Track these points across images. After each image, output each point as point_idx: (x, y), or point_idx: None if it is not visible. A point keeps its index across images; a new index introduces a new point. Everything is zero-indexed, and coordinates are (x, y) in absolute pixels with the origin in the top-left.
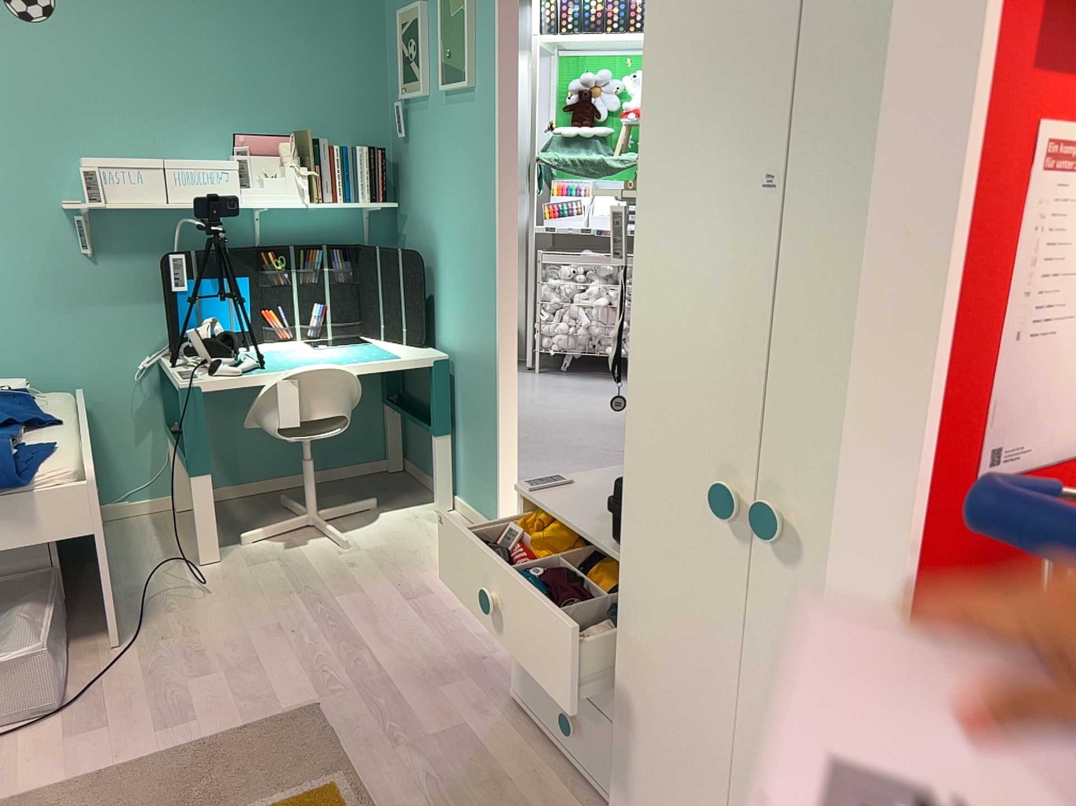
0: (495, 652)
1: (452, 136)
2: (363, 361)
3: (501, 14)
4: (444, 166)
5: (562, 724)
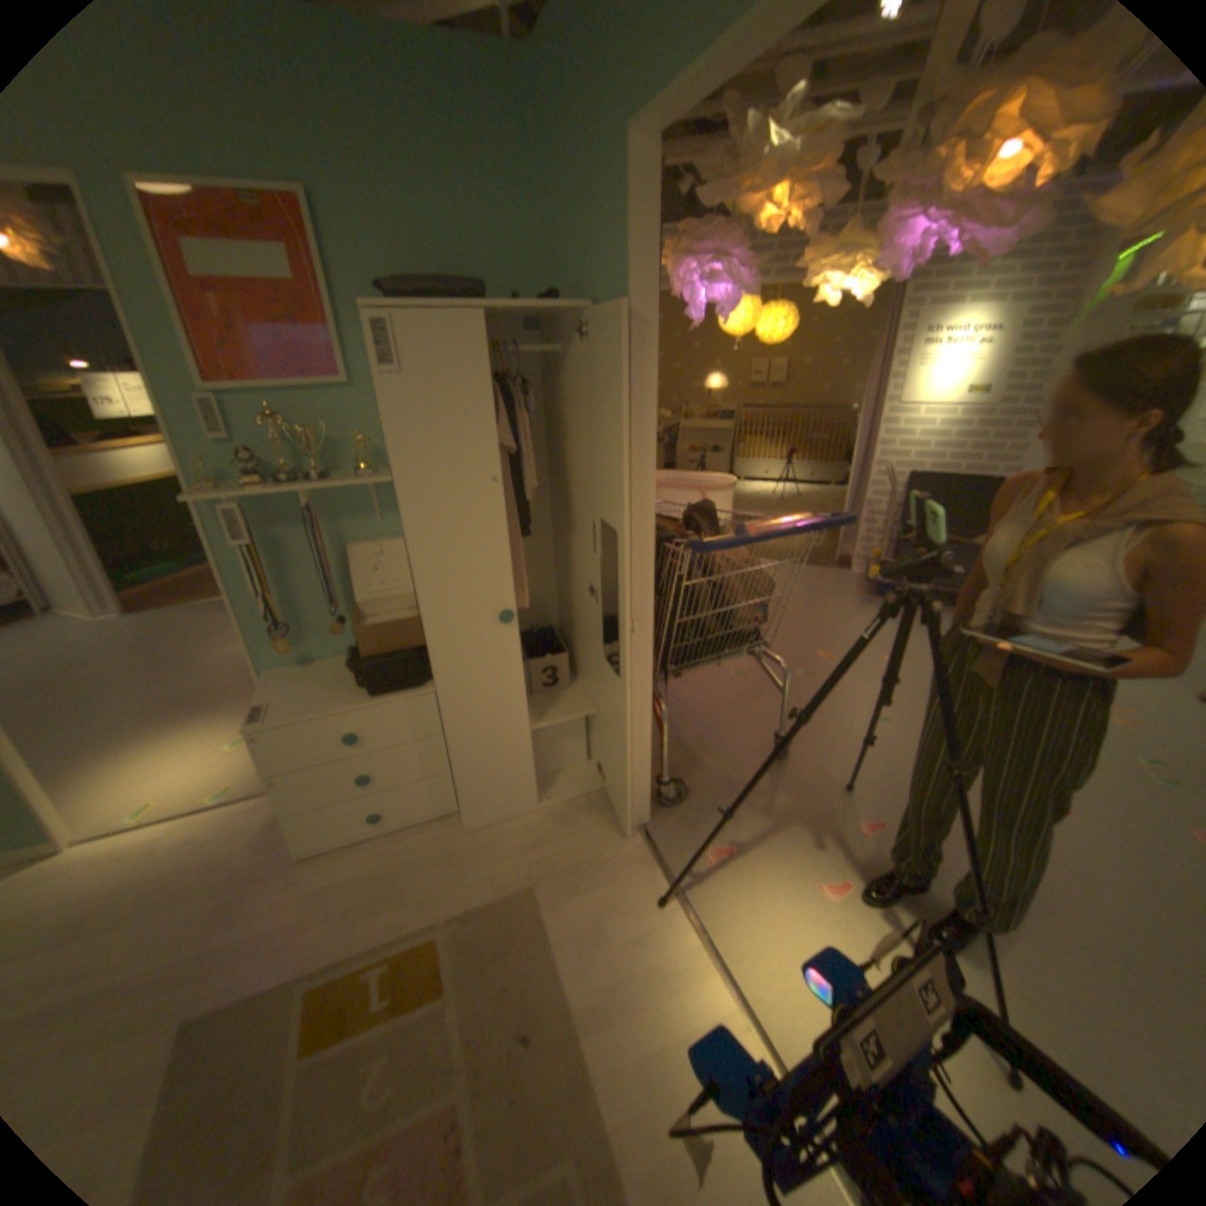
0: (229, 869)
1: None
2: None
3: None
4: None
5: (369, 820)
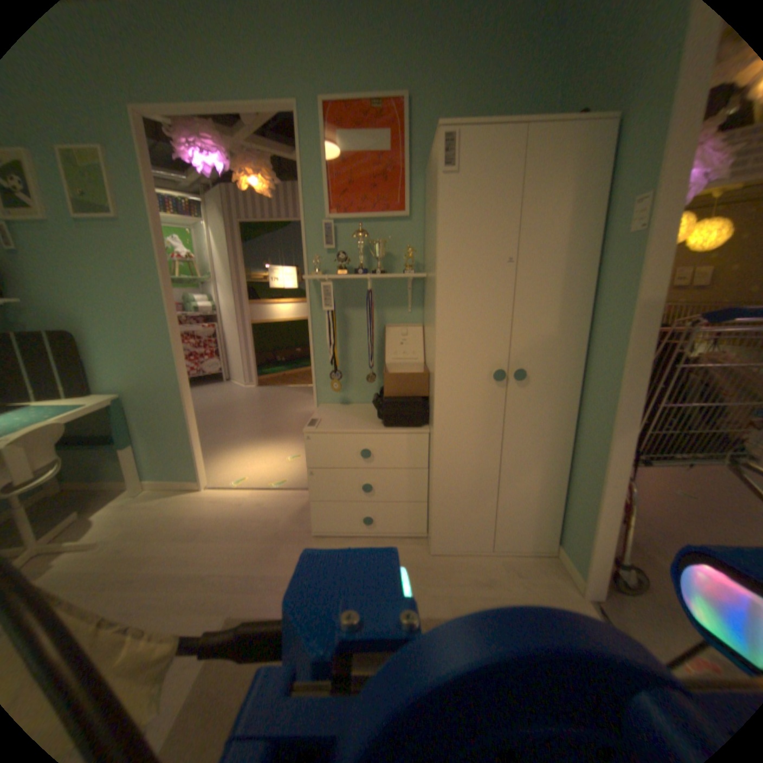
0: (275, 528)
1: (93, 251)
2: (59, 415)
3: (145, 175)
4: (83, 271)
5: (365, 522)
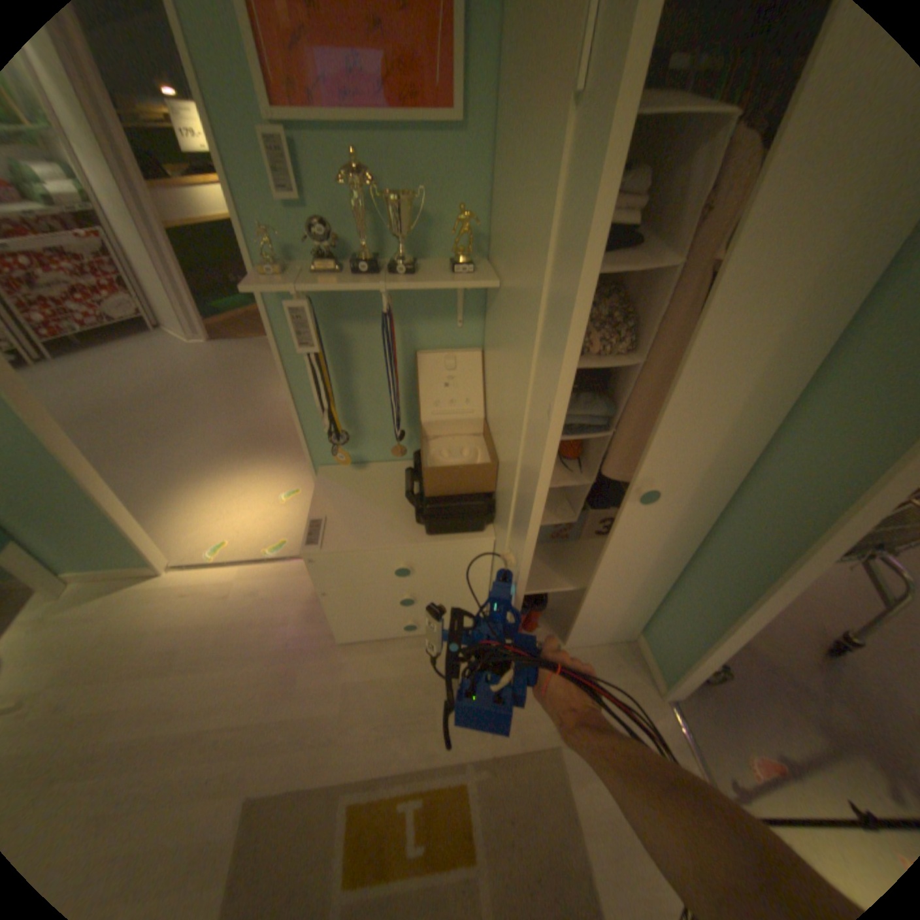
0: (284, 634)
1: None
2: None
3: None
4: None
5: (406, 628)
